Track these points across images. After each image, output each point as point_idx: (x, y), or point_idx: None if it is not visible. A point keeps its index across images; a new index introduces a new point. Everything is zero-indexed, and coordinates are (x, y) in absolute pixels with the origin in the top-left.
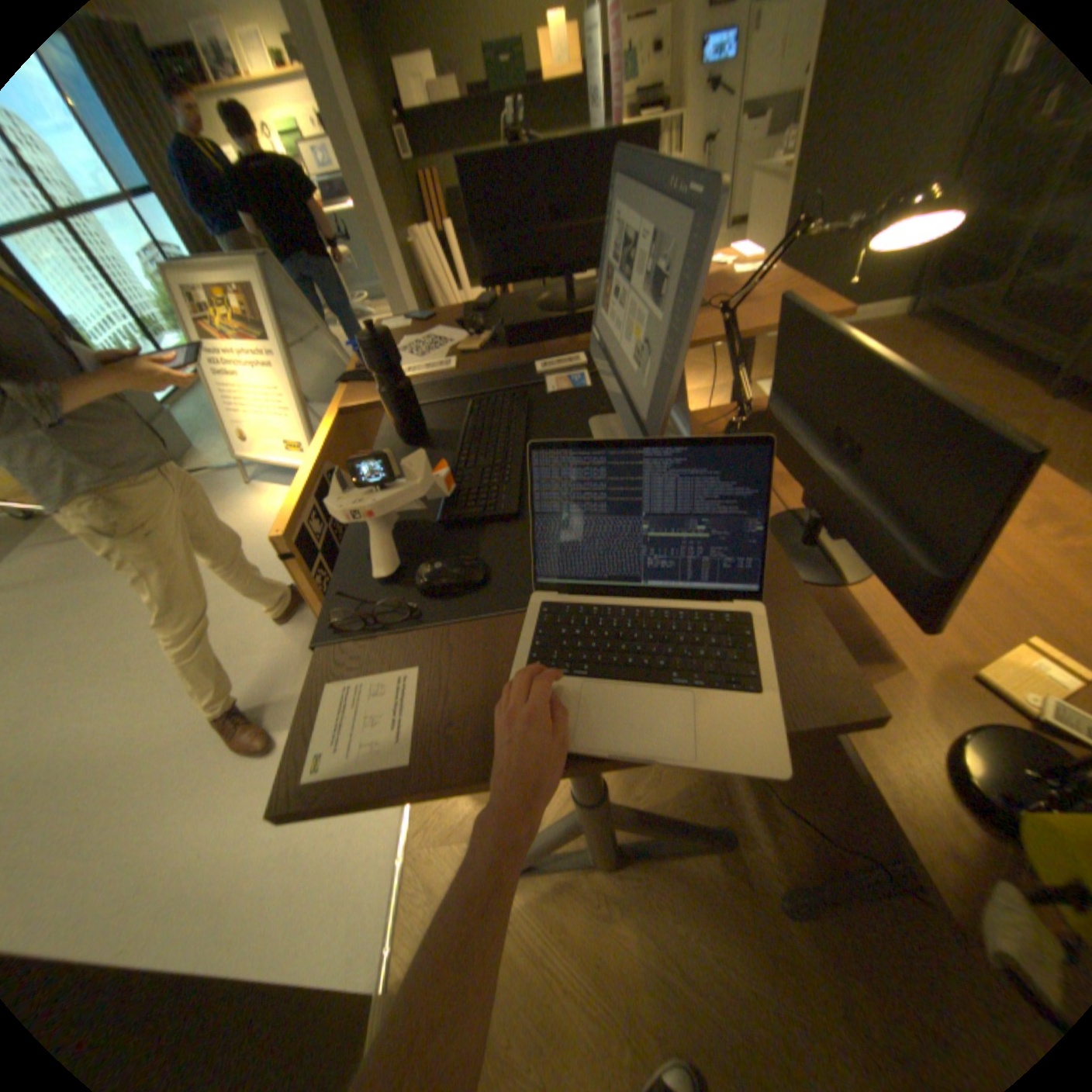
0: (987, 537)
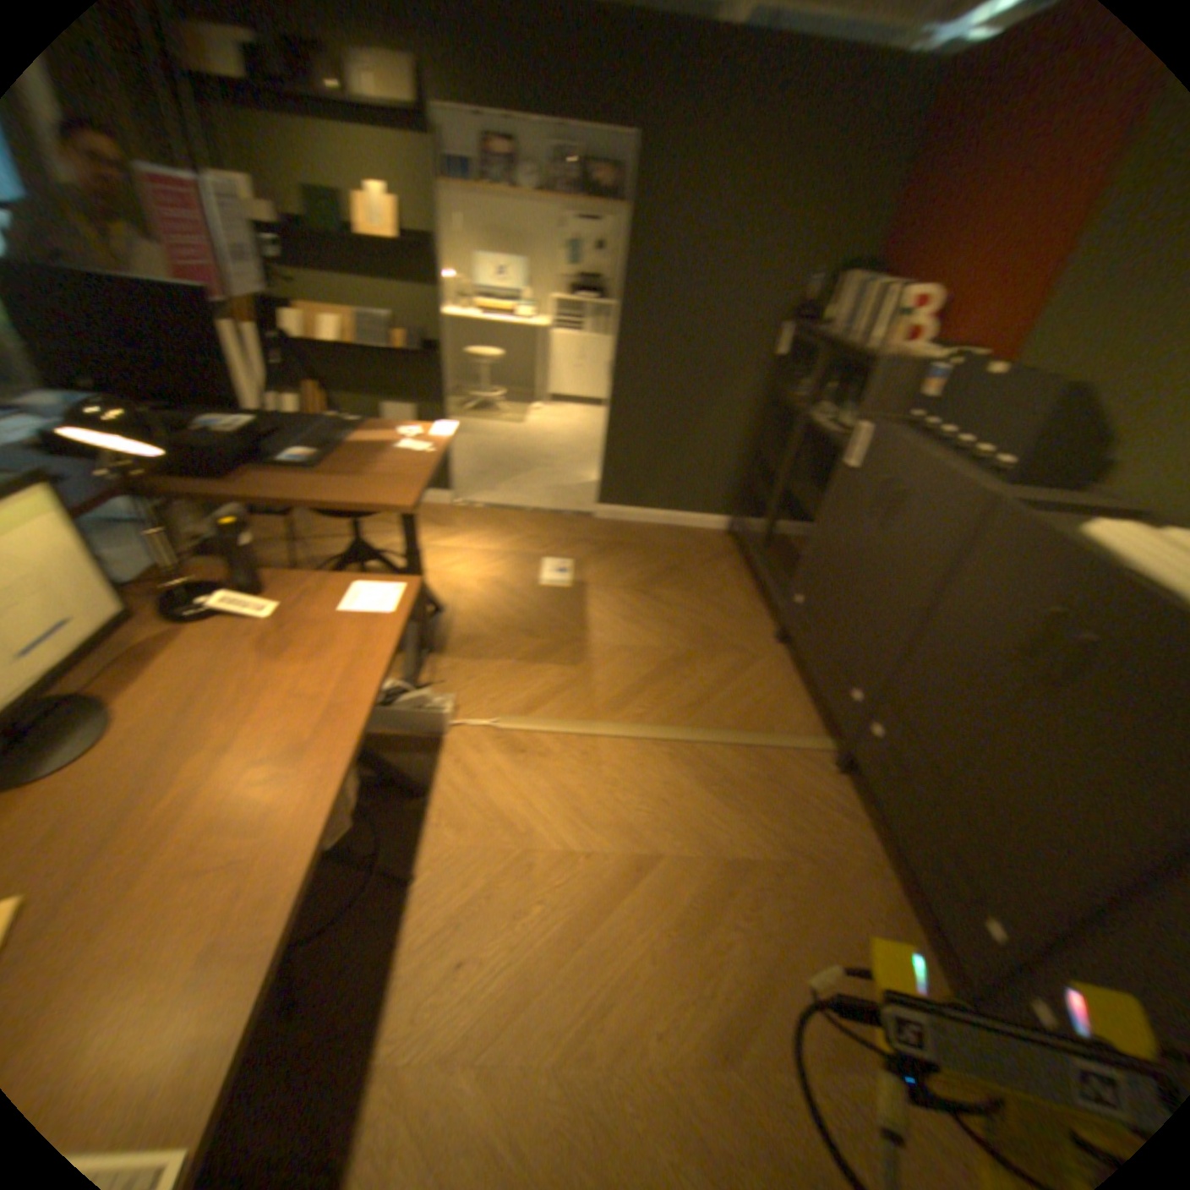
0: None
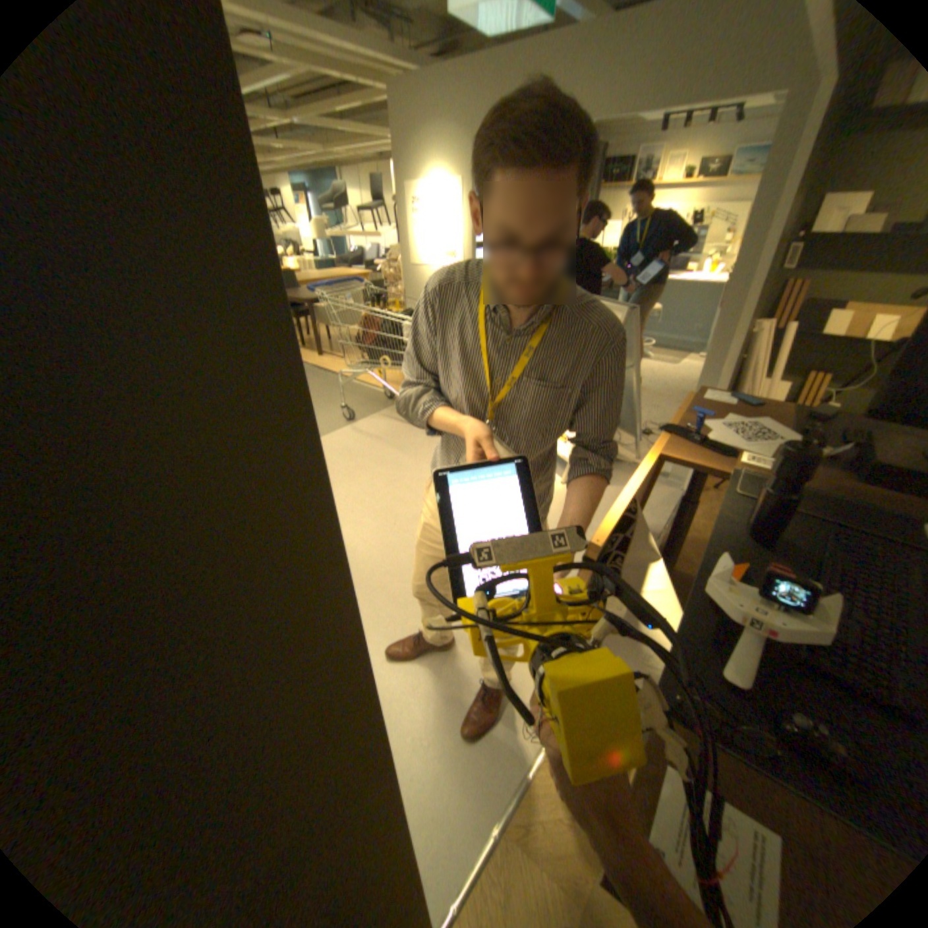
0: None
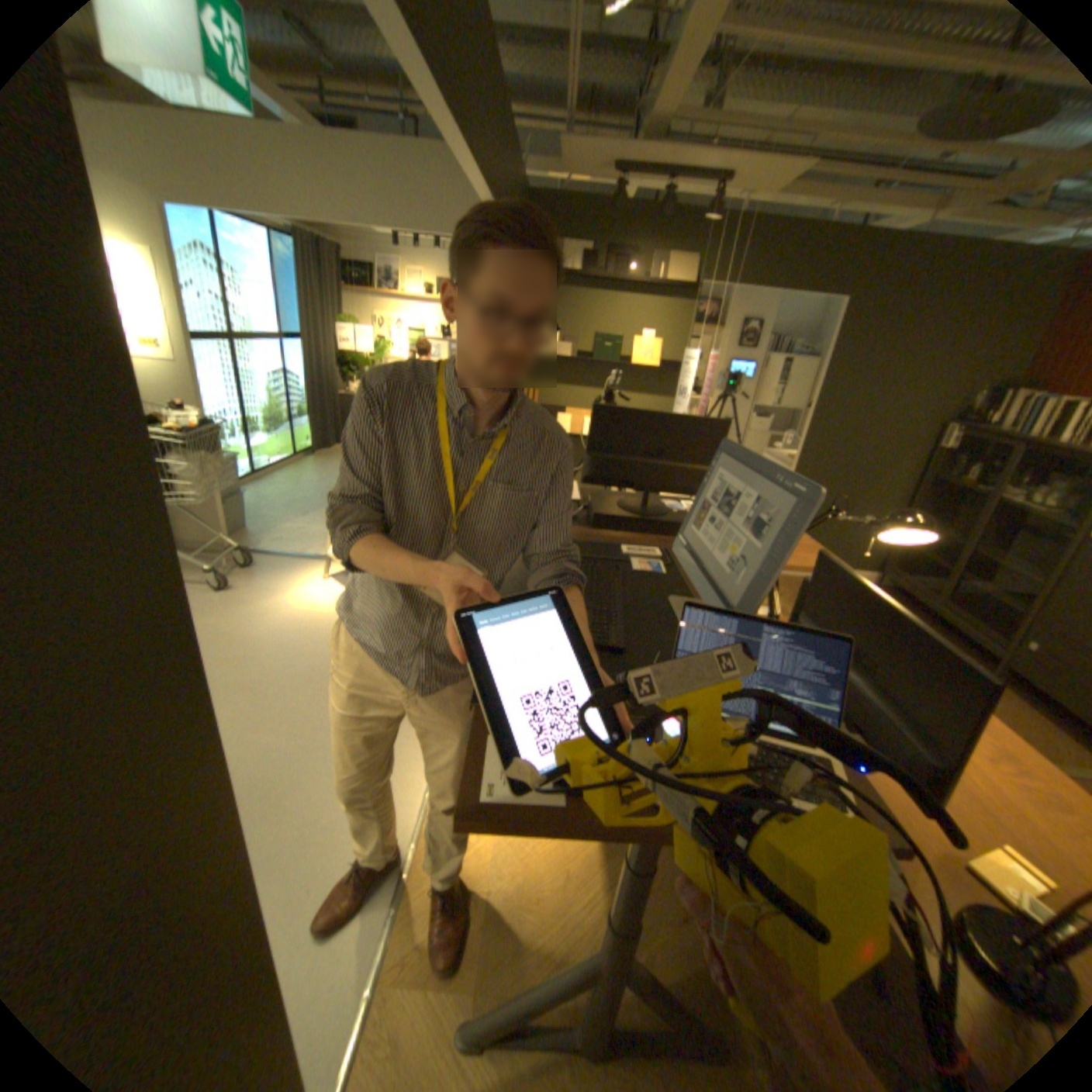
0: (970, 741)
